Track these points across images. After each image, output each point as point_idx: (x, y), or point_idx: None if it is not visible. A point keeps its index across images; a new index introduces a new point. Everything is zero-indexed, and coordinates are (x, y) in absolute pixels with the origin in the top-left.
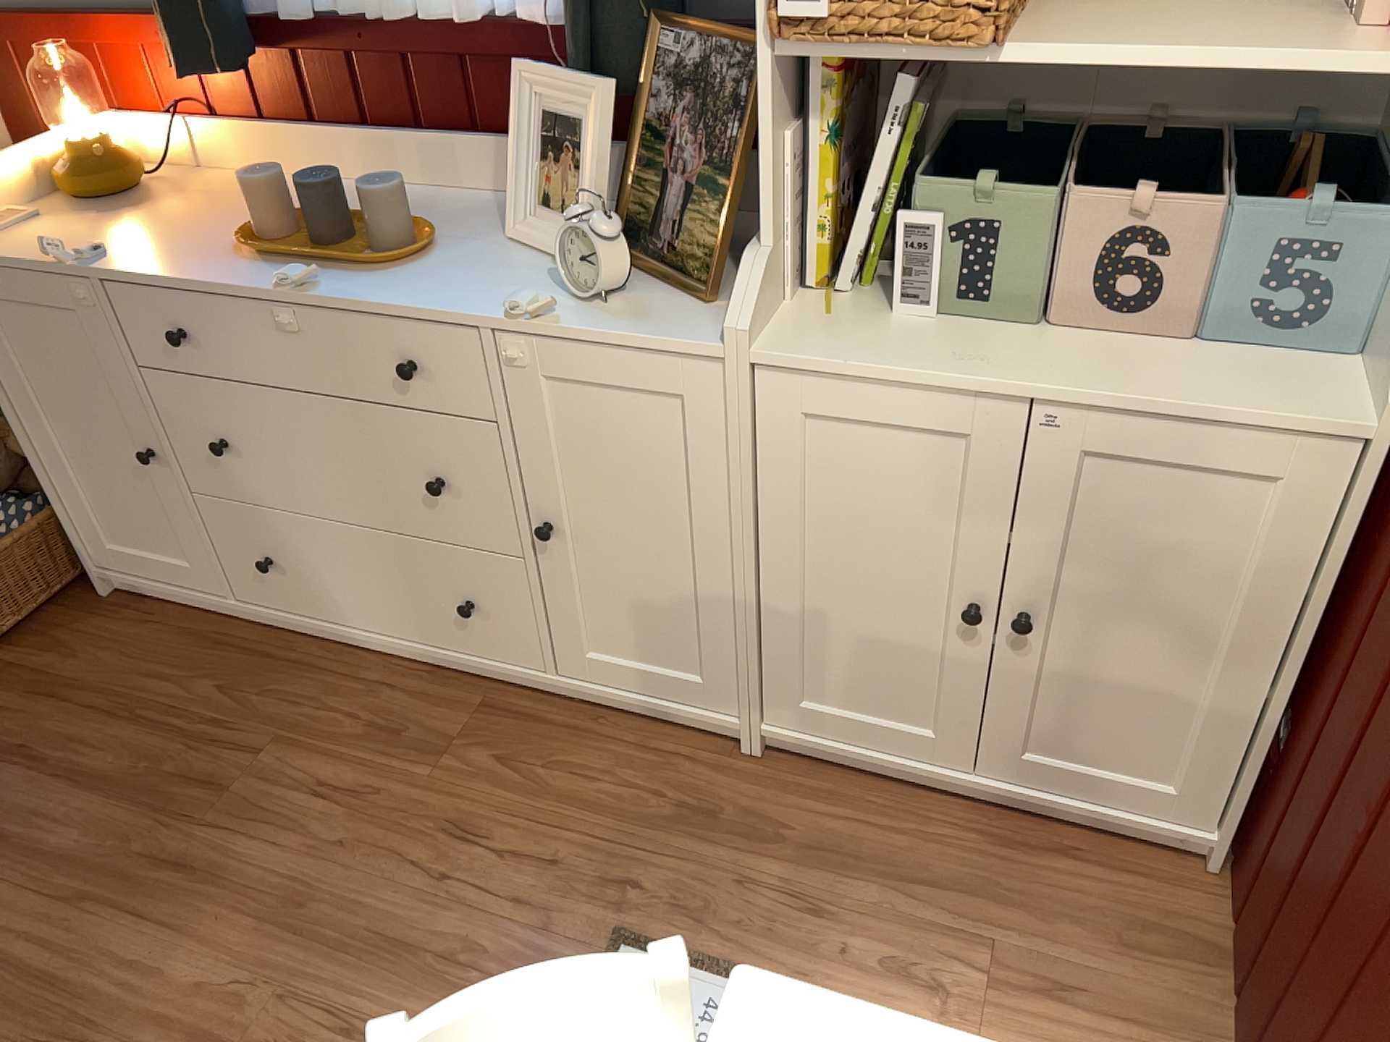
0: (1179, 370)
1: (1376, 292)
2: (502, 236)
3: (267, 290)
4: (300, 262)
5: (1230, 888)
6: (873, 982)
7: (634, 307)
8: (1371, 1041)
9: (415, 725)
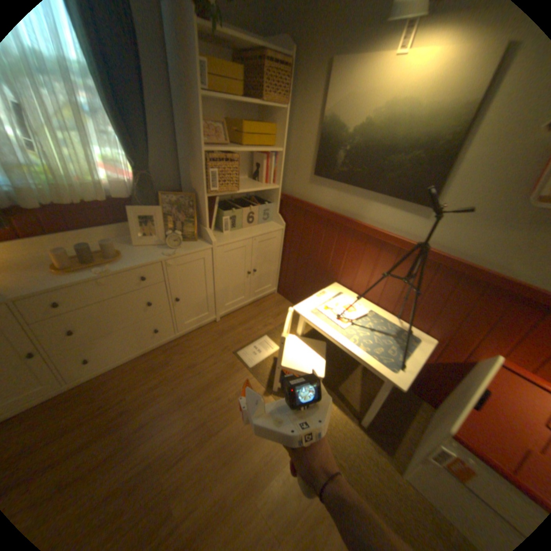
0: (261, 228)
1: (273, 213)
2: (126, 246)
3: (86, 277)
4: (81, 269)
5: (281, 293)
6: (265, 330)
7: (184, 246)
8: (322, 280)
9: (153, 366)
